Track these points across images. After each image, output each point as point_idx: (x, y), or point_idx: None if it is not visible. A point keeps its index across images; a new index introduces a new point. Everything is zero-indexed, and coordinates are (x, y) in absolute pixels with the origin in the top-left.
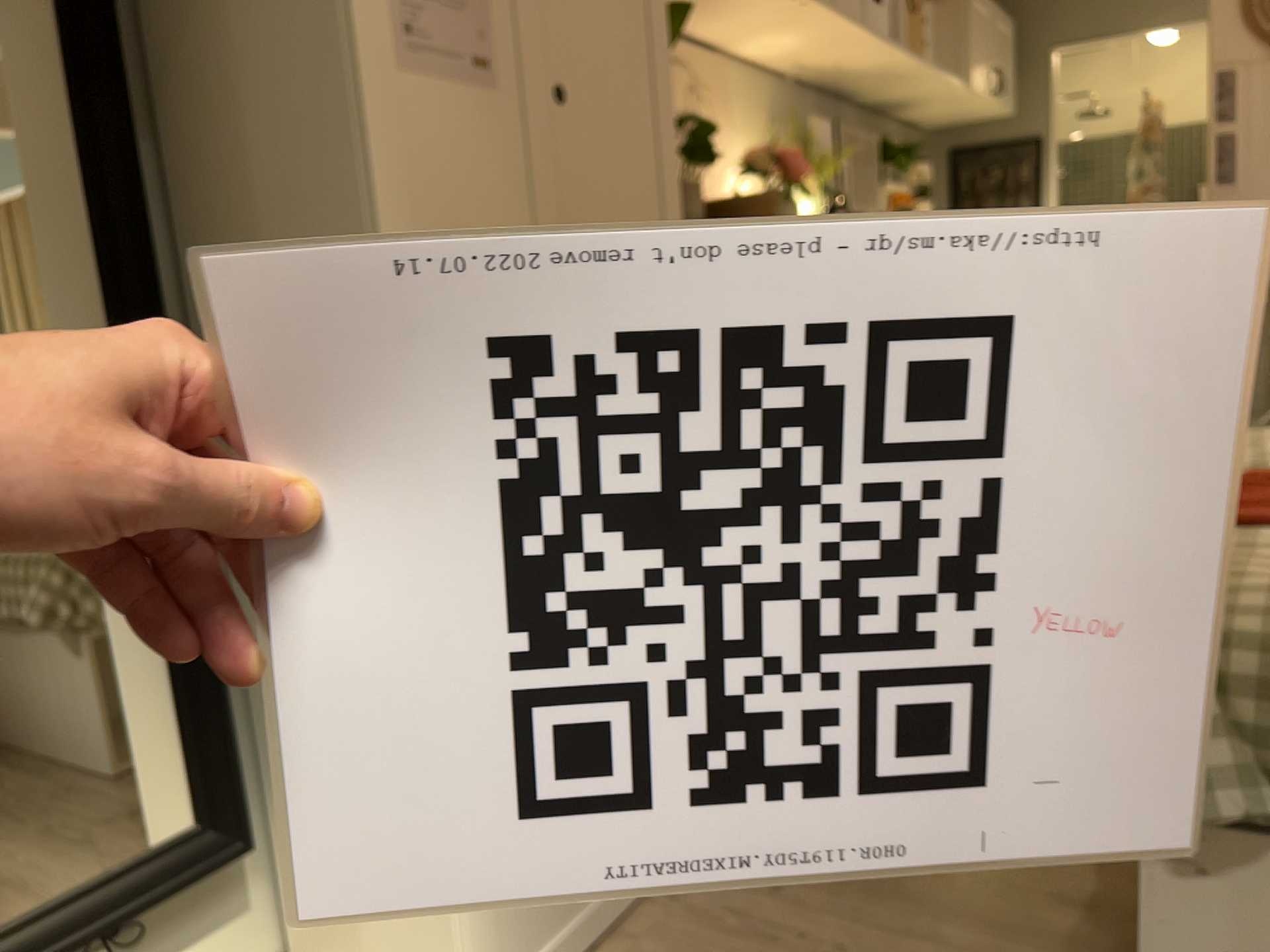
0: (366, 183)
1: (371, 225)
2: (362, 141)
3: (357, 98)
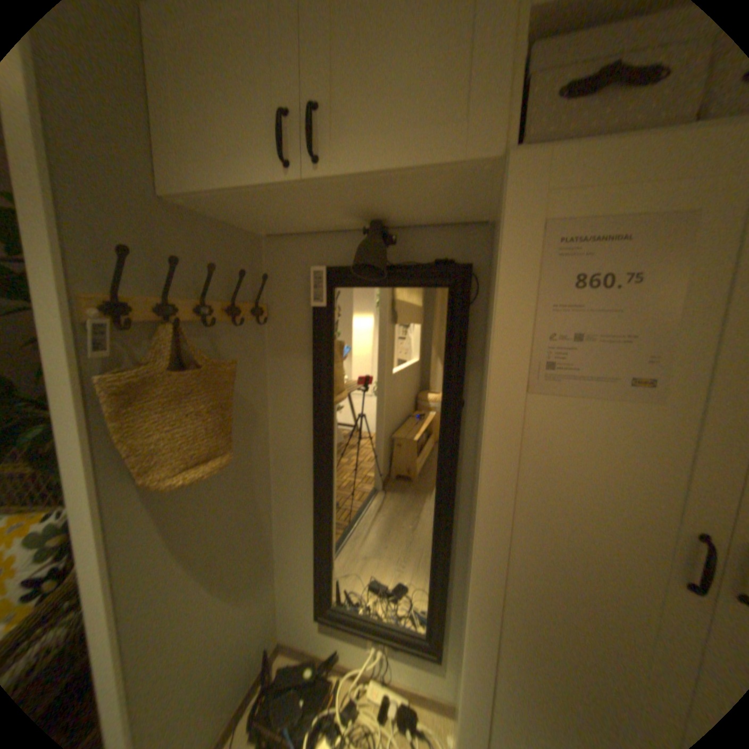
0: (485, 465)
1: (482, 489)
2: (487, 442)
3: (490, 417)
